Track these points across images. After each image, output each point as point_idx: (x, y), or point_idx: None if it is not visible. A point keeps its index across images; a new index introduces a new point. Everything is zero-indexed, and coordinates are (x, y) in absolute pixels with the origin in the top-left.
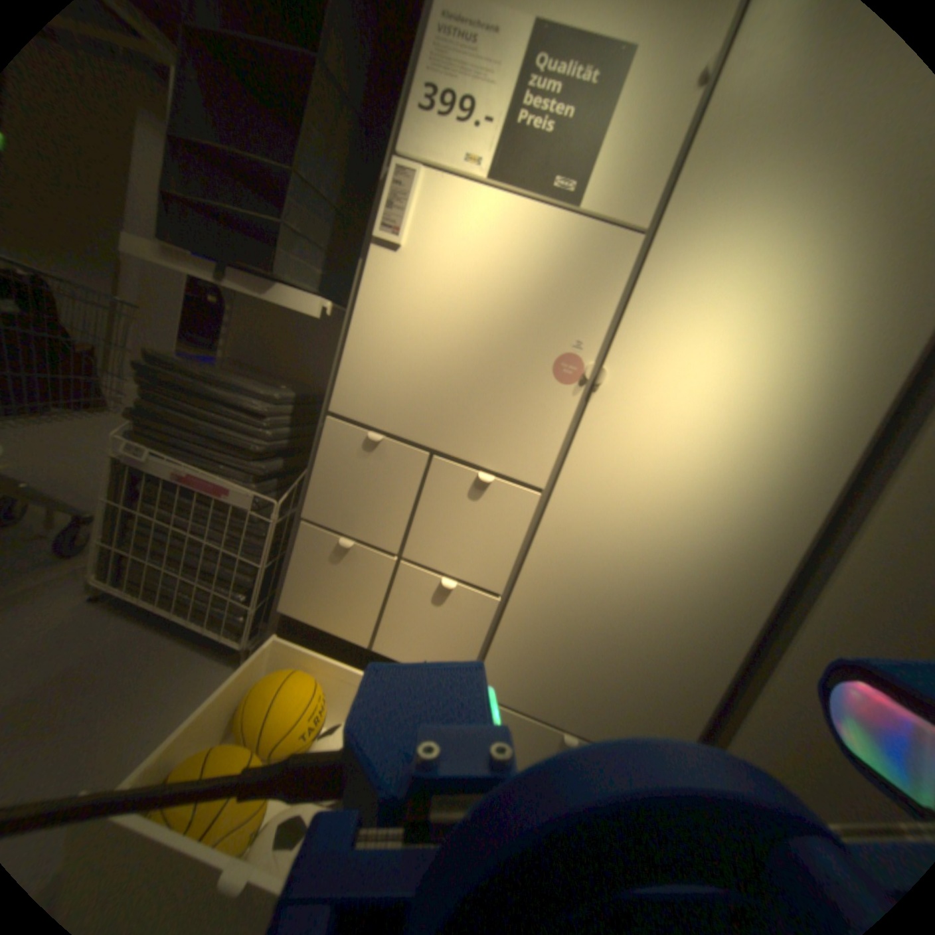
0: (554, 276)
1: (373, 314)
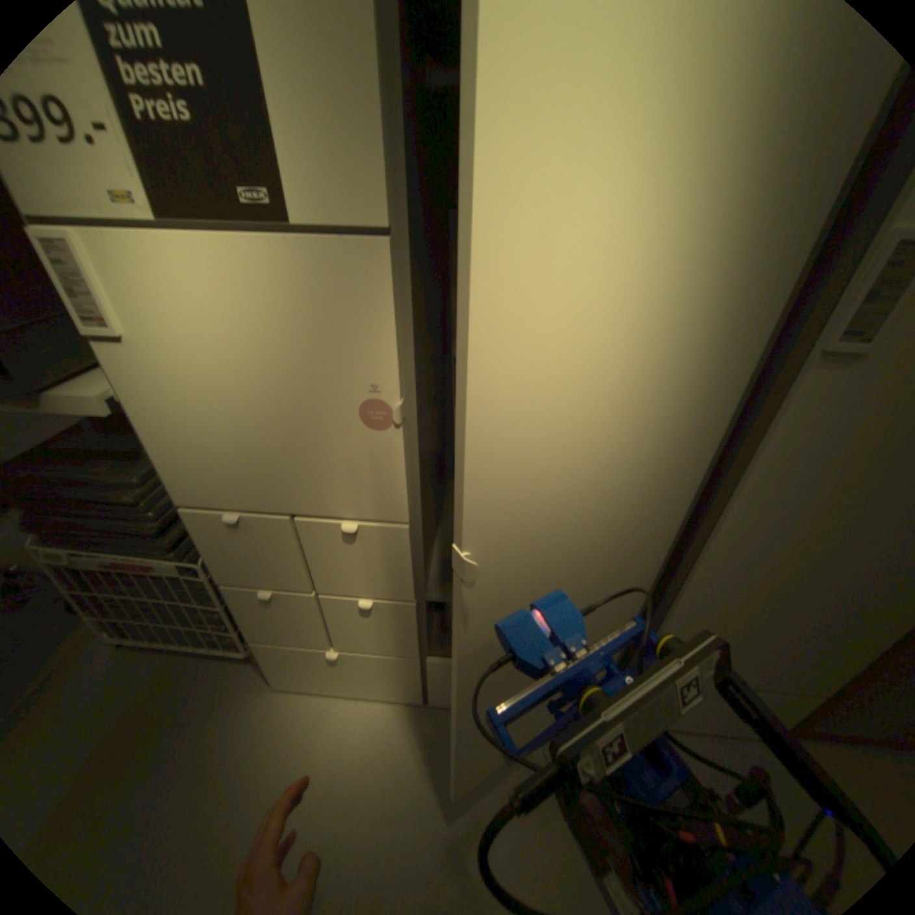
0: (305, 315)
1: (143, 408)
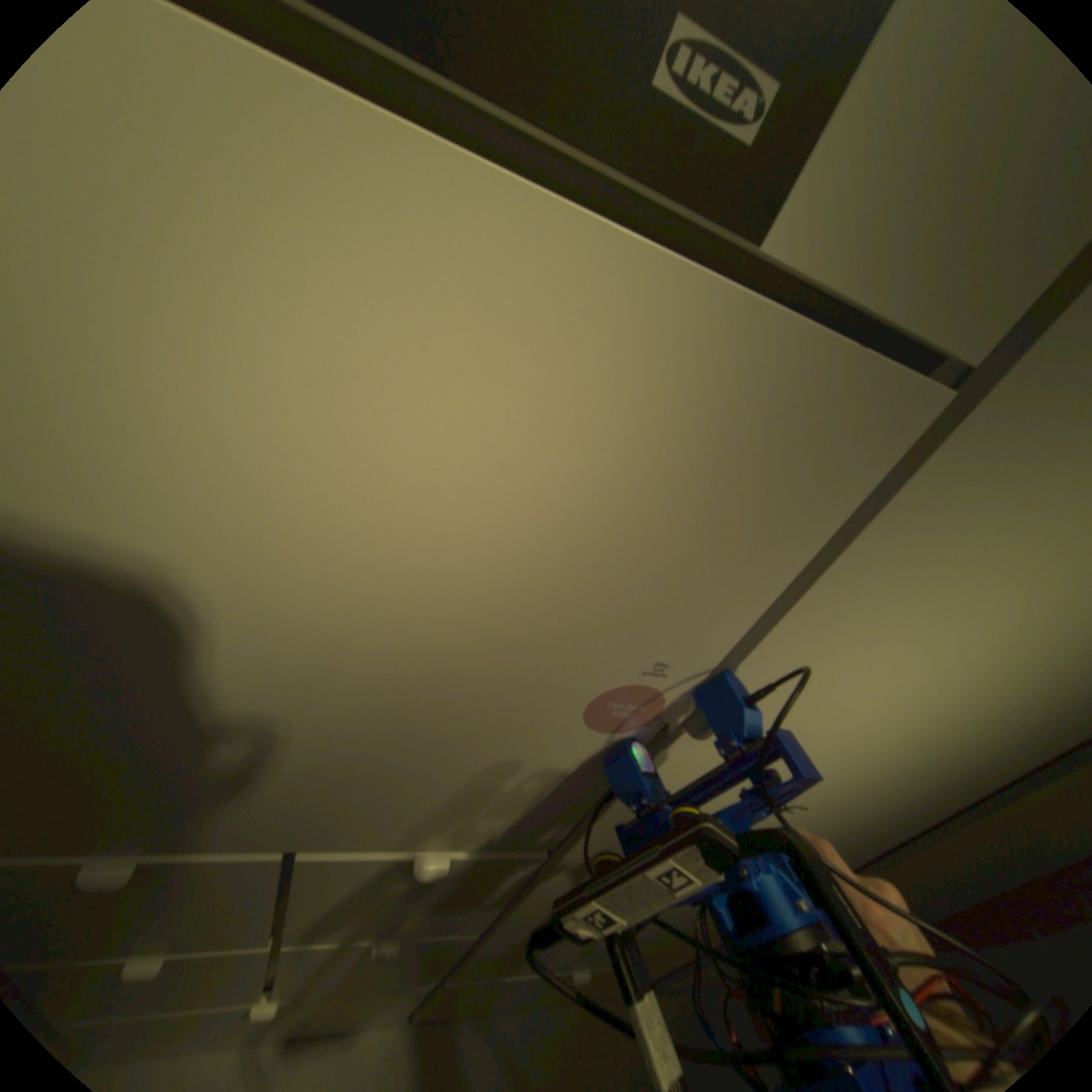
0: (606, 504)
1: None
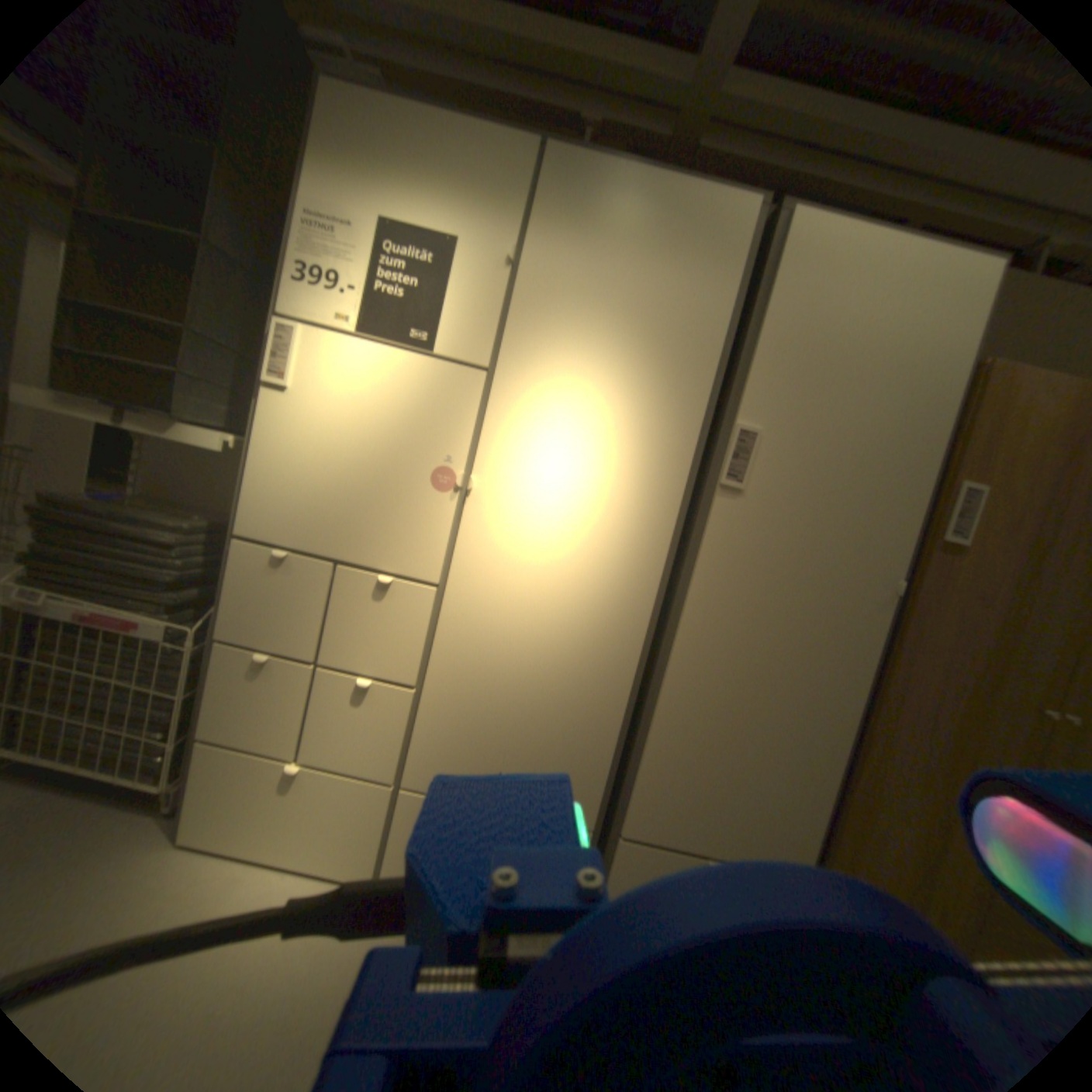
0: (419, 407)
1: (266, 447)
